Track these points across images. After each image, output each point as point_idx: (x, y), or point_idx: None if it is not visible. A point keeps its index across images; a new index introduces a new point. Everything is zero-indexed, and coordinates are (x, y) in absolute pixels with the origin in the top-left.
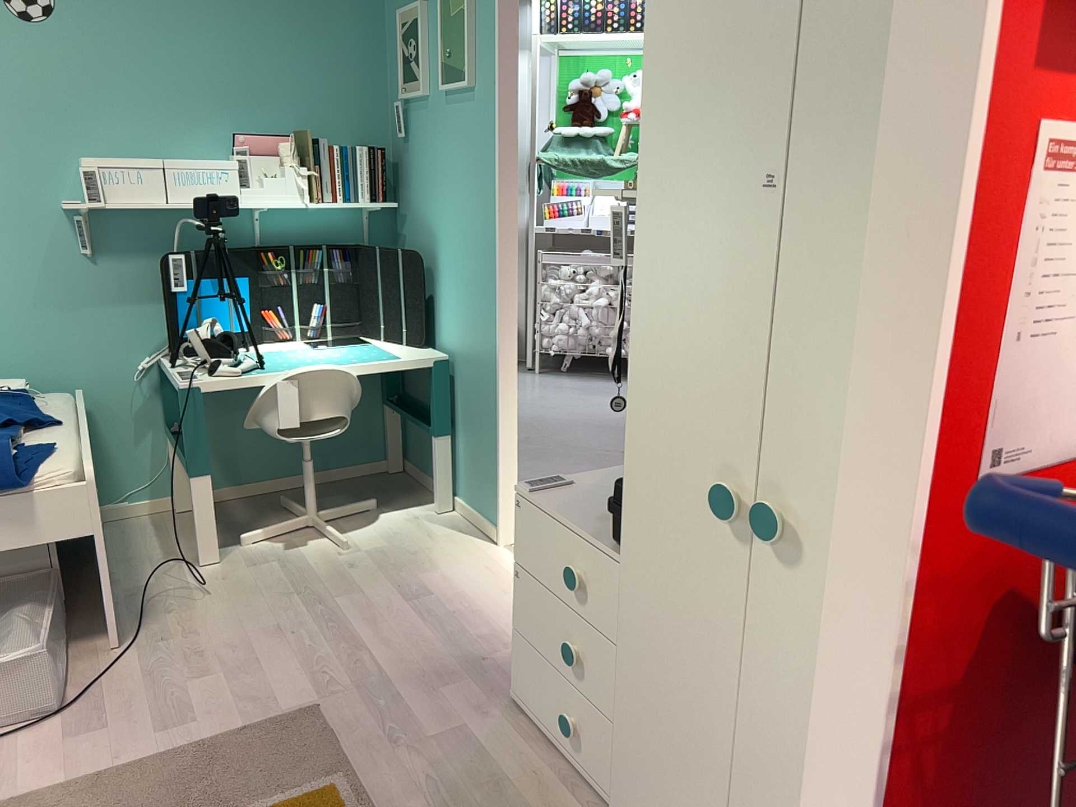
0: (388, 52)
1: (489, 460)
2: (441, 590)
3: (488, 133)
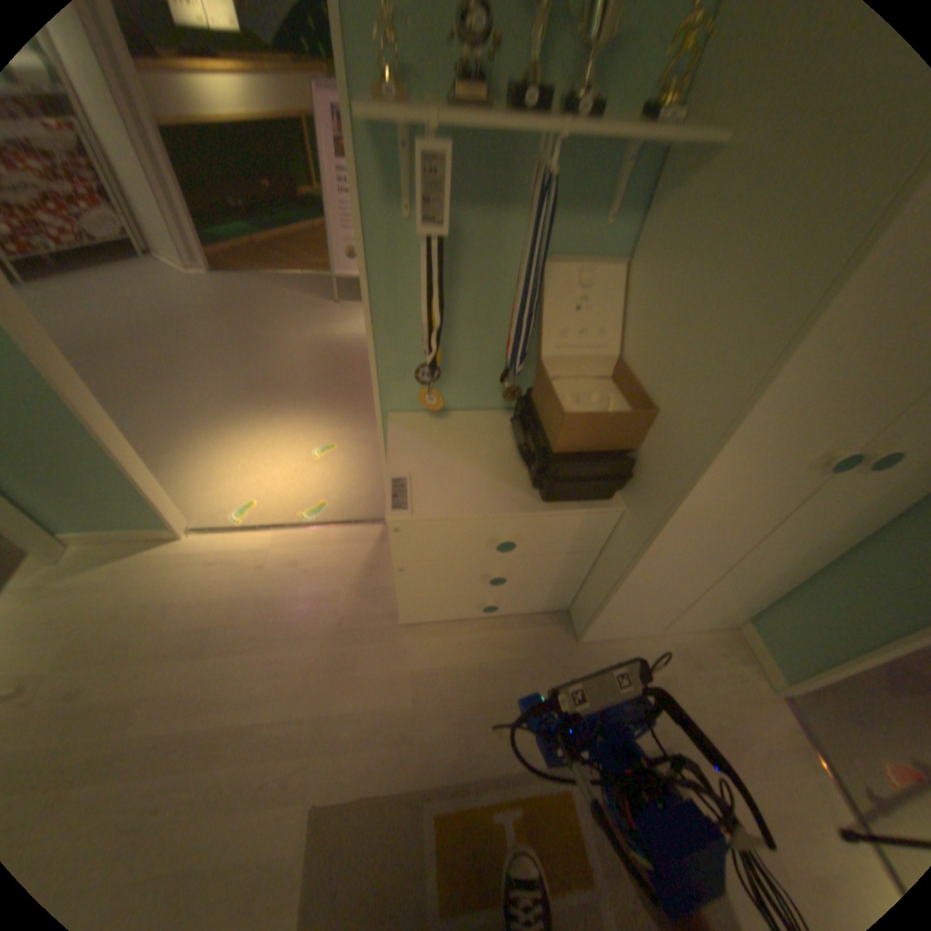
0: None
1: (107, 483)
2: (208, 615)
3: None
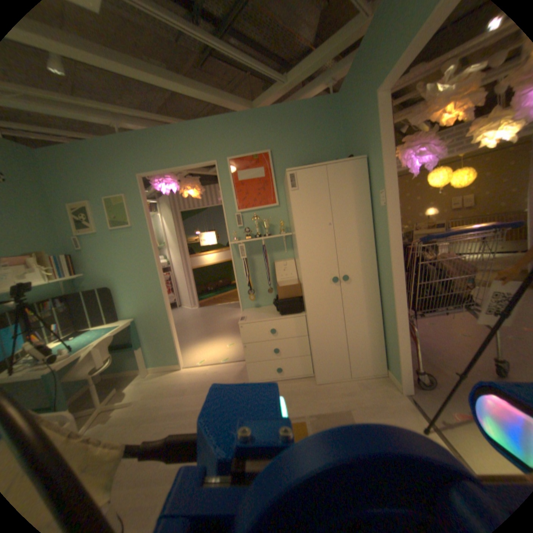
0: (55, 220)
1: (167, 345)
2: (186, 387)
3: (144, 240)
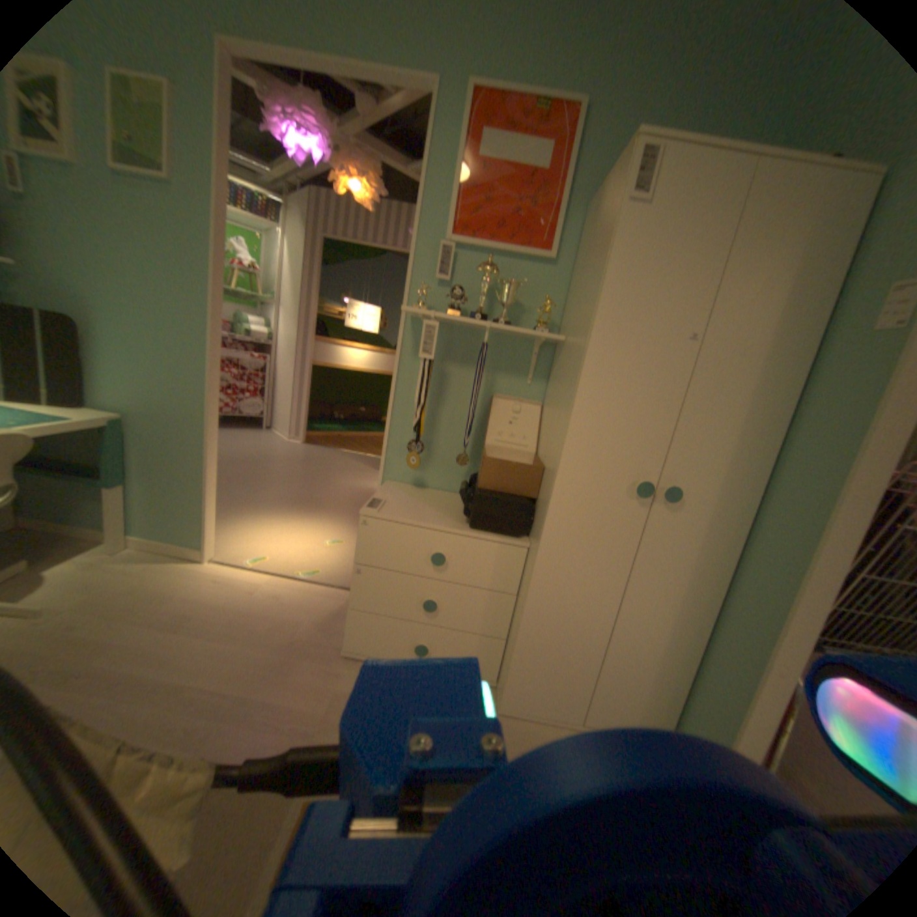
0: None
1: (188, 501)
2: (196, 613)
3: (196, 232)
